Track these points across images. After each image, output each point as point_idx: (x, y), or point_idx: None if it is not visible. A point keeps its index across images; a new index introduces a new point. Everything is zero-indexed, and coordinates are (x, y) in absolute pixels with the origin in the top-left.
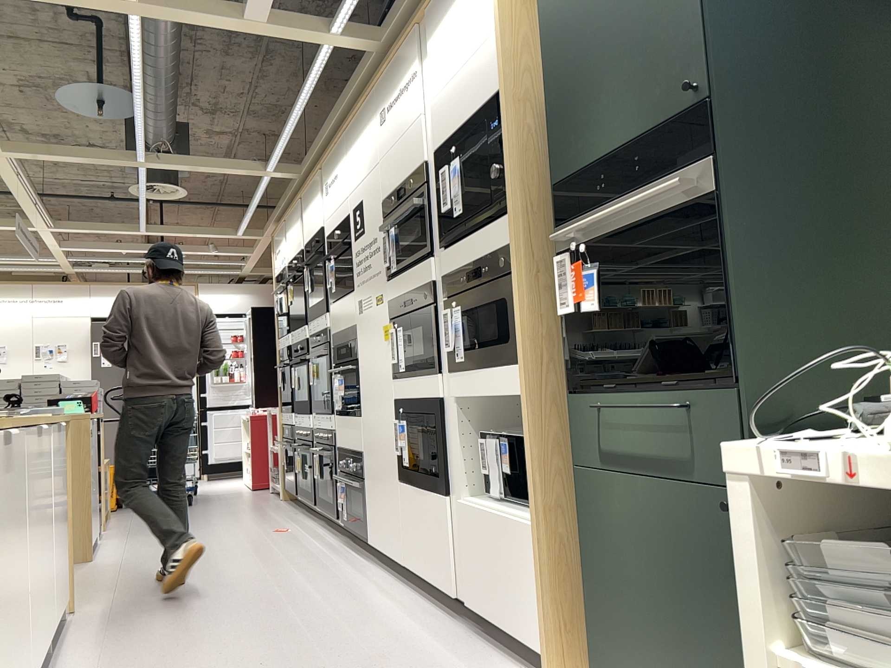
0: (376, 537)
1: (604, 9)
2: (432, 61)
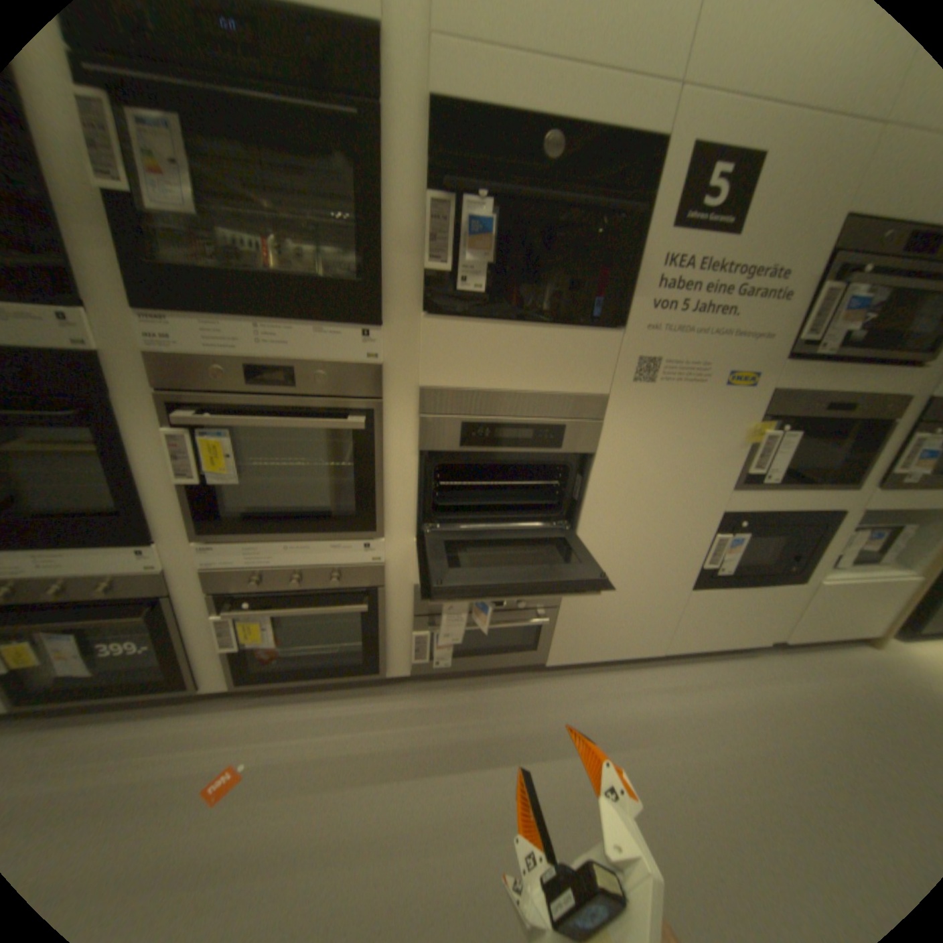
0: (582, 654)
1: None
2: None
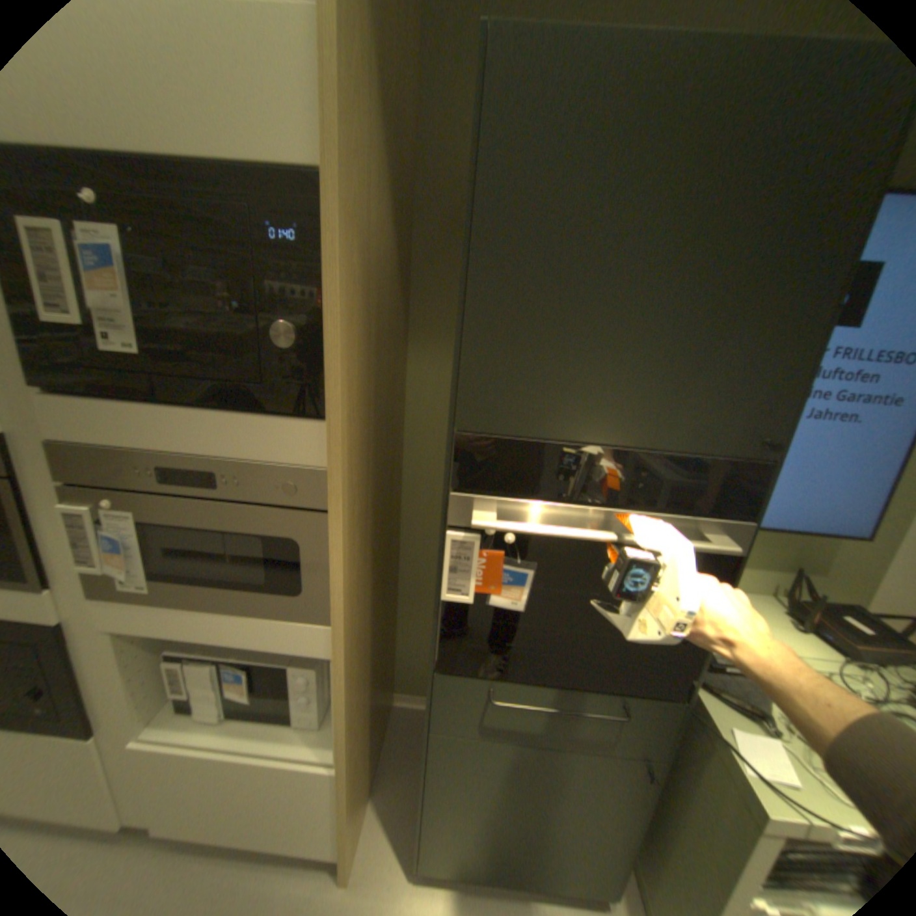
0: None
1: (648, 218)
2: None
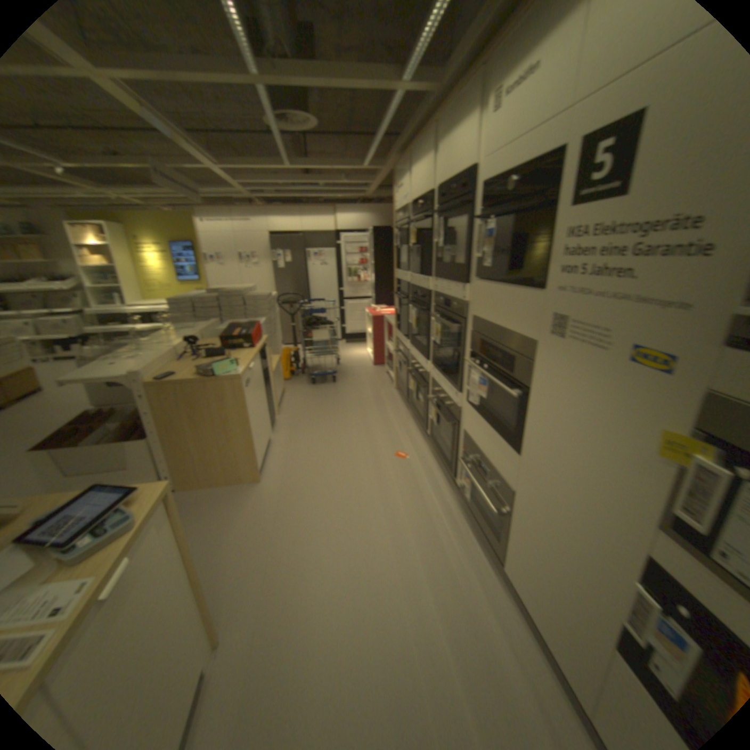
0: (522, 590)
1: None
2: None
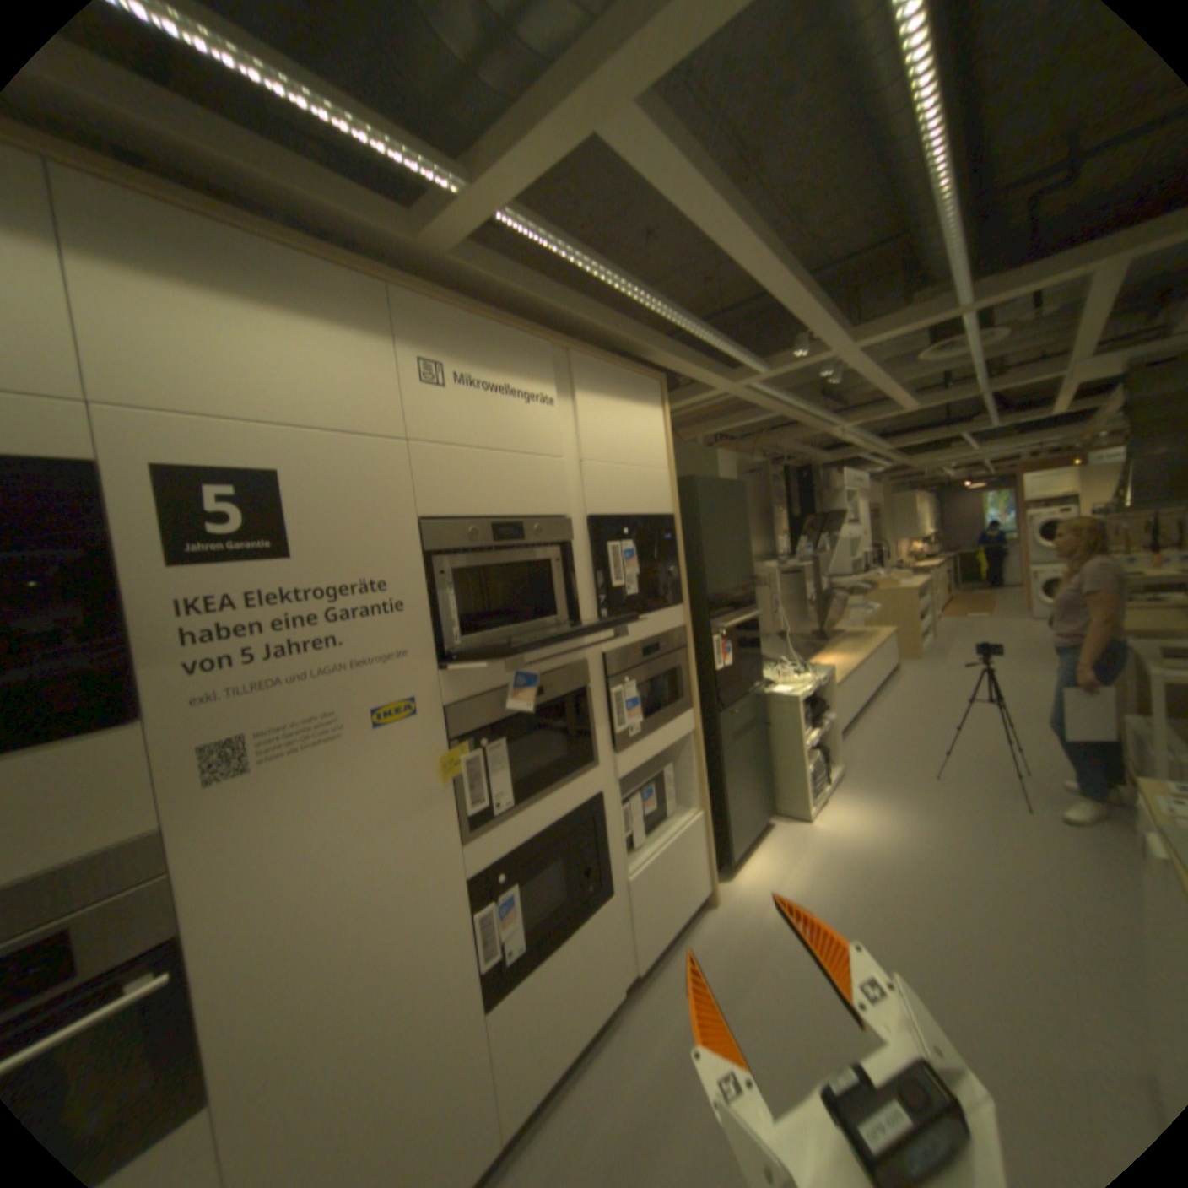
0: None
1: (724, 522)
2: (584, 417)
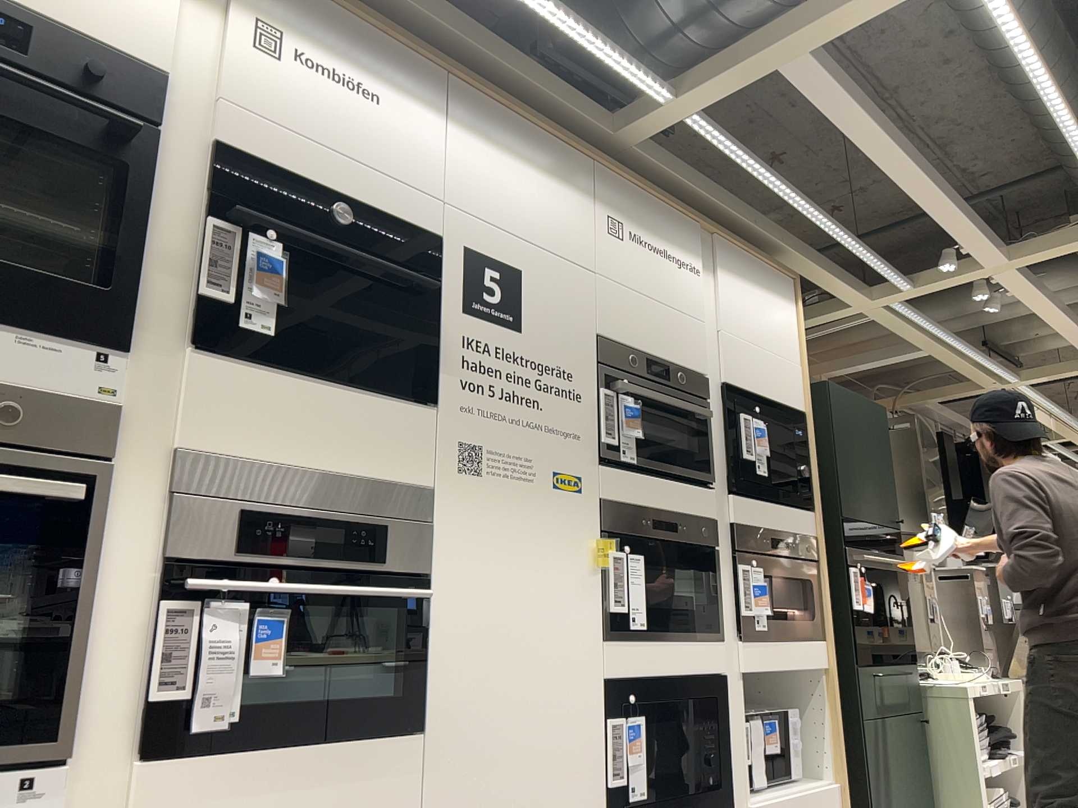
0: None
1: (860, 441)
2: (724, 291)
